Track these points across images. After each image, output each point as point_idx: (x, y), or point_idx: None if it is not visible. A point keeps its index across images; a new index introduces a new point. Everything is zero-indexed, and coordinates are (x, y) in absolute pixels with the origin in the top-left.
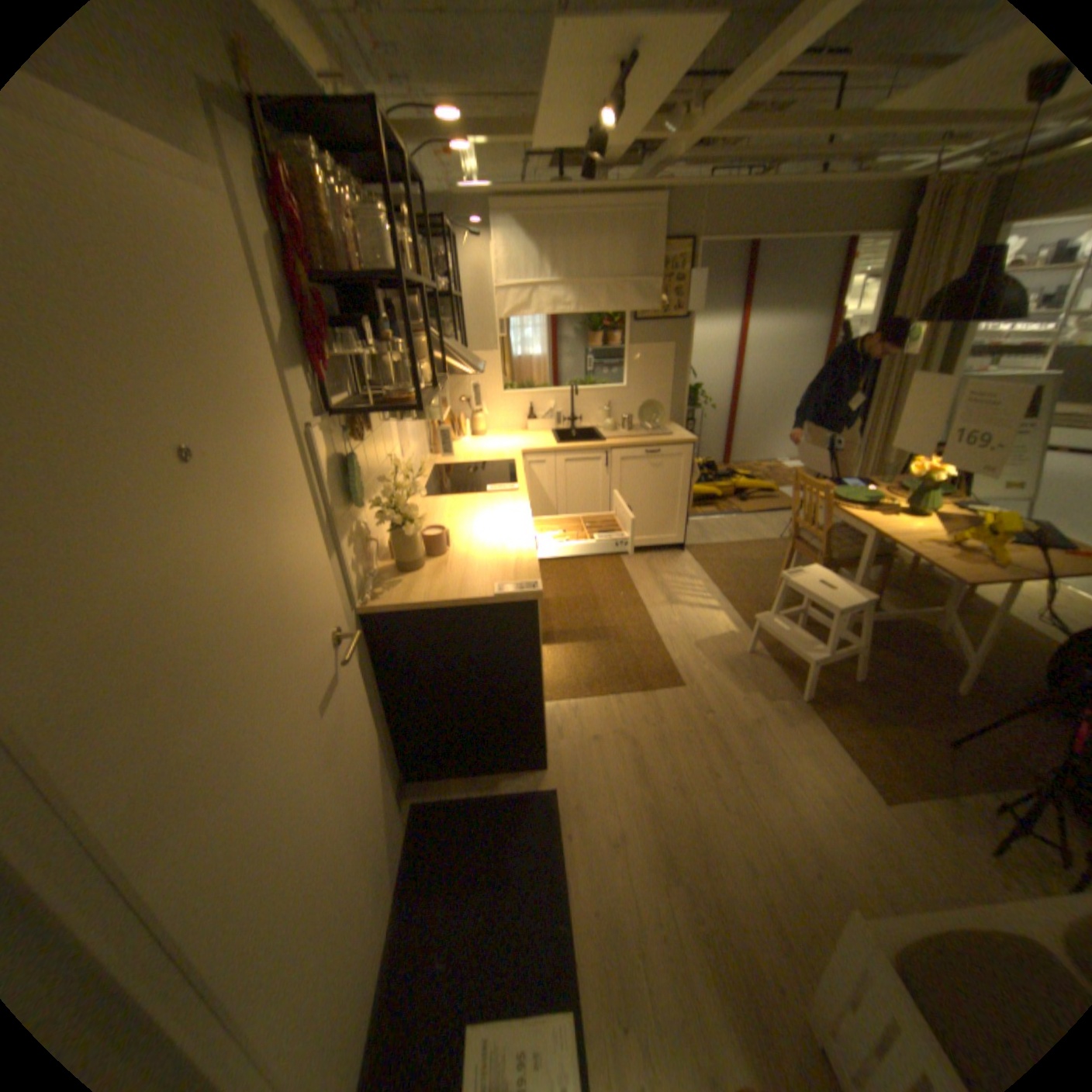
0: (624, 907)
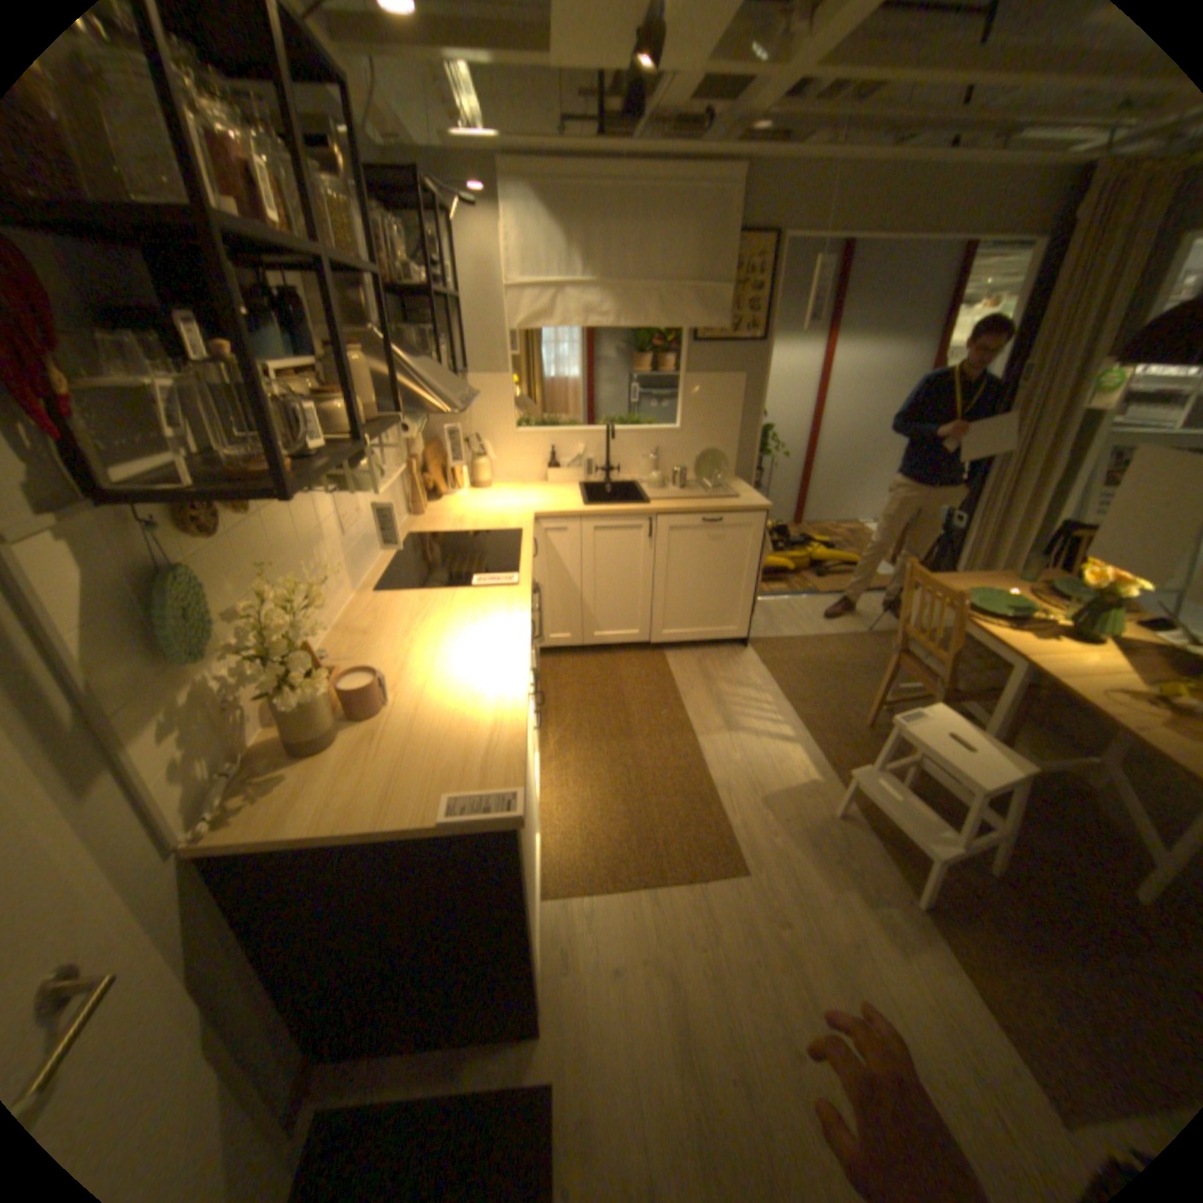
0: None
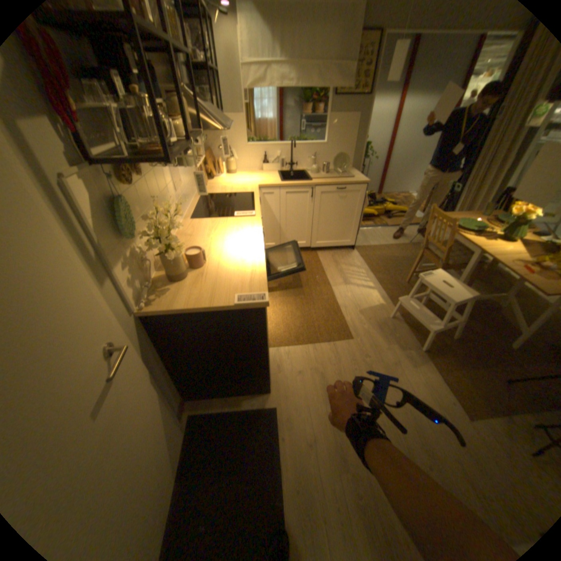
0: (314, 488)
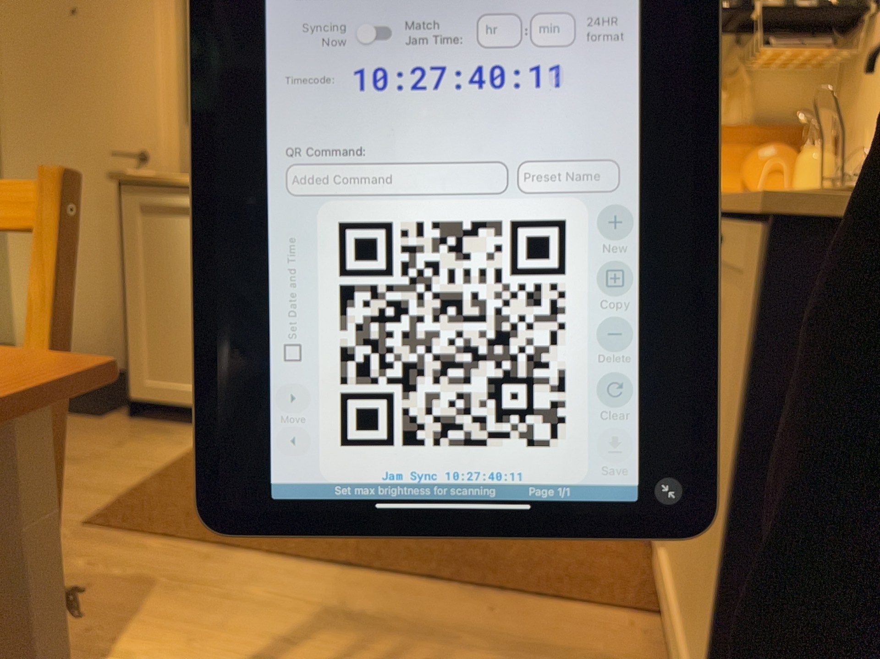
0: None
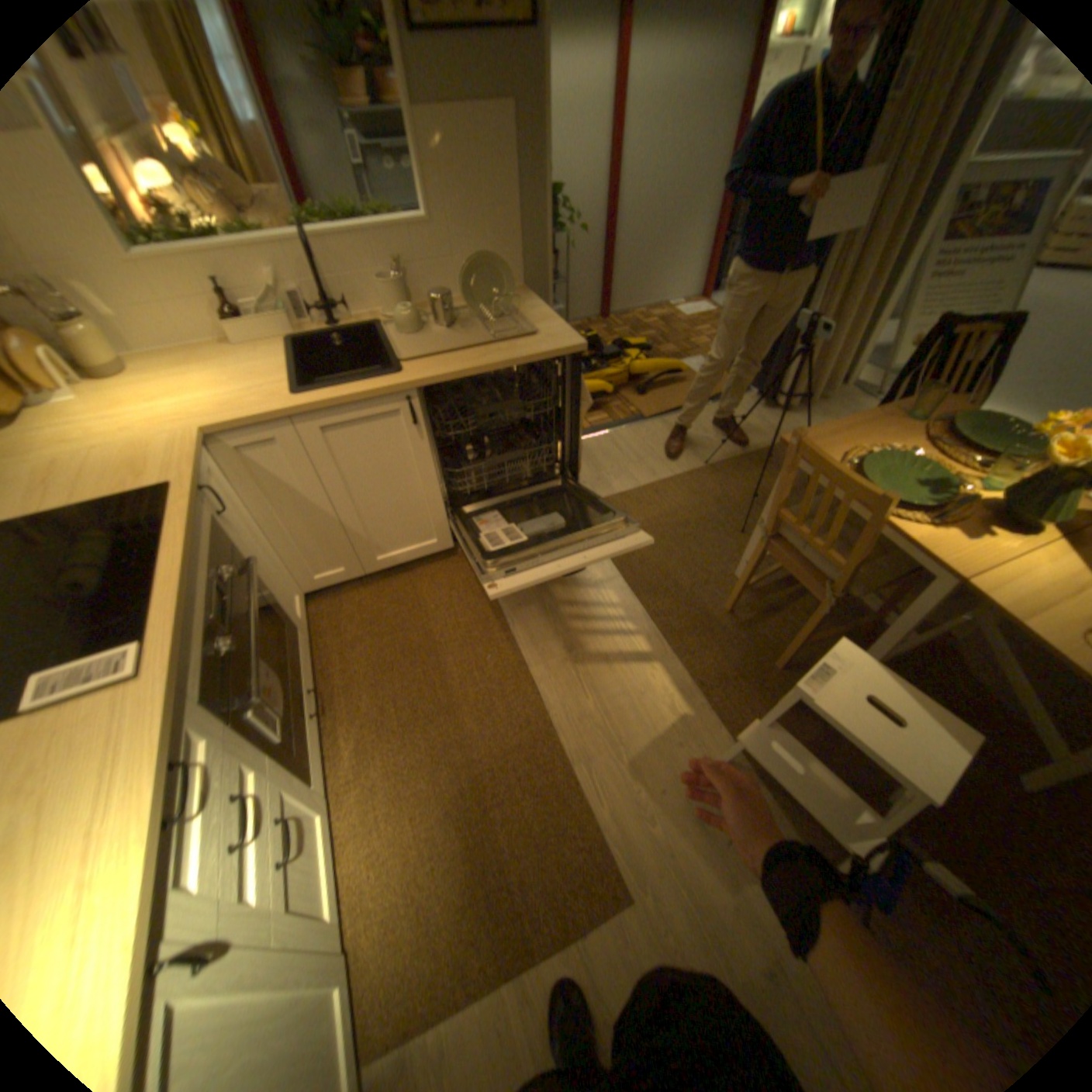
0: None
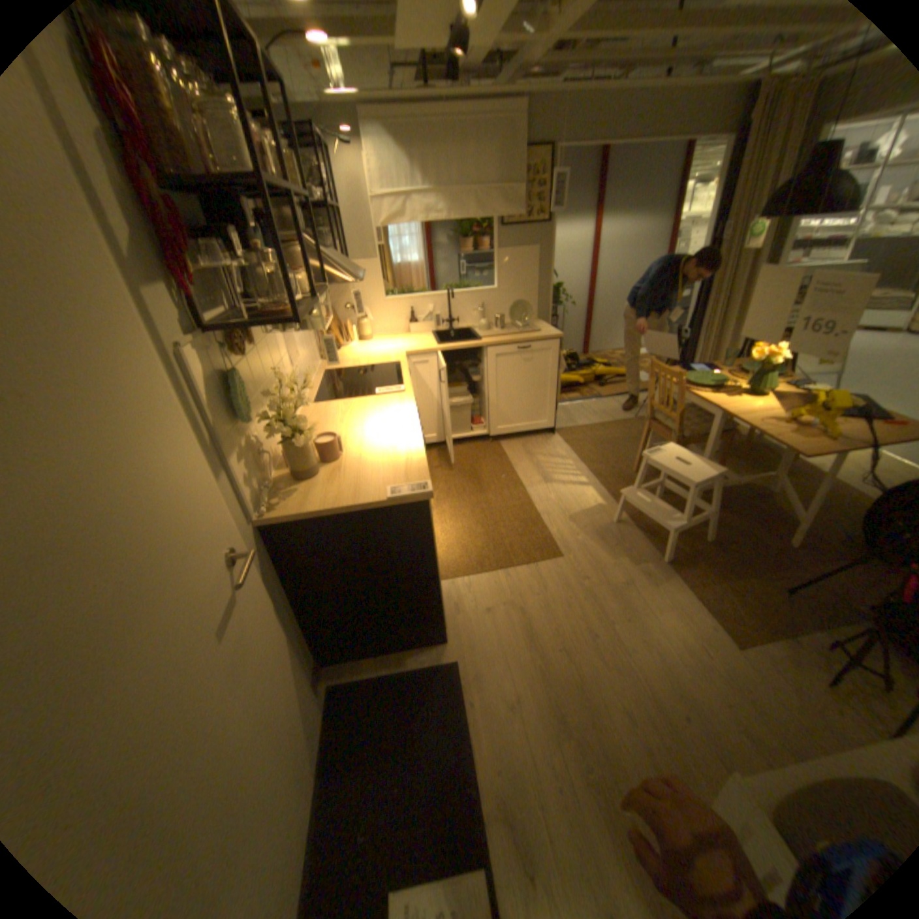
0: (522, 764)
